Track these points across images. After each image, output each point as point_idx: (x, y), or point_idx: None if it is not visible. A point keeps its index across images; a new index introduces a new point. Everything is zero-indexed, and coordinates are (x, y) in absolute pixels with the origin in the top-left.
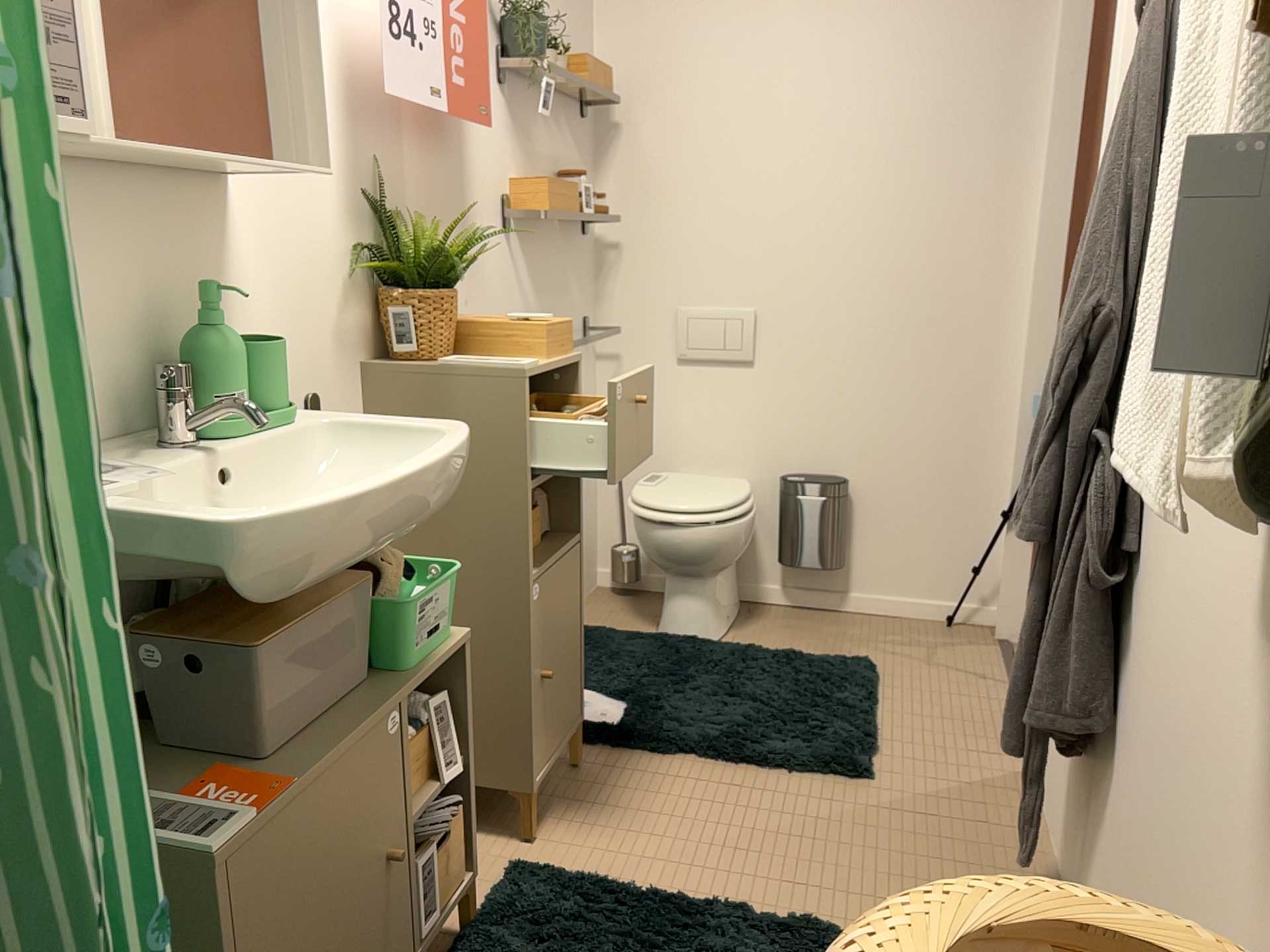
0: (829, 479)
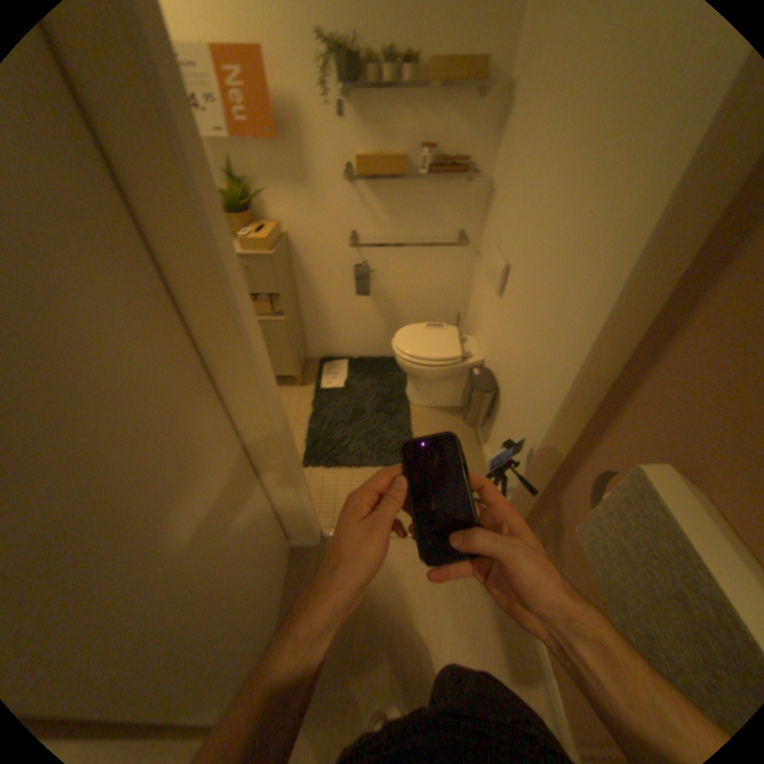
0: (491, 385)
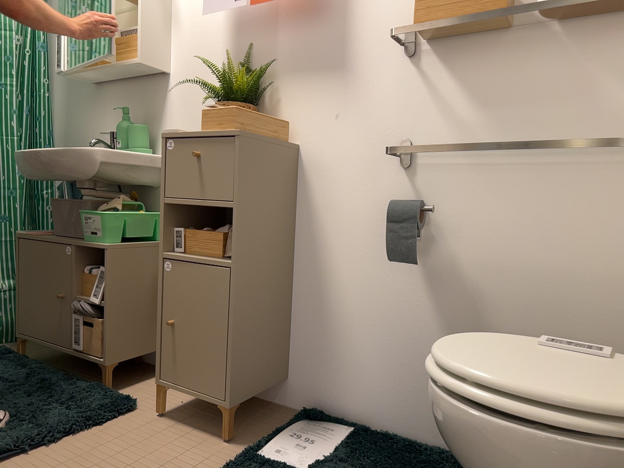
0: None
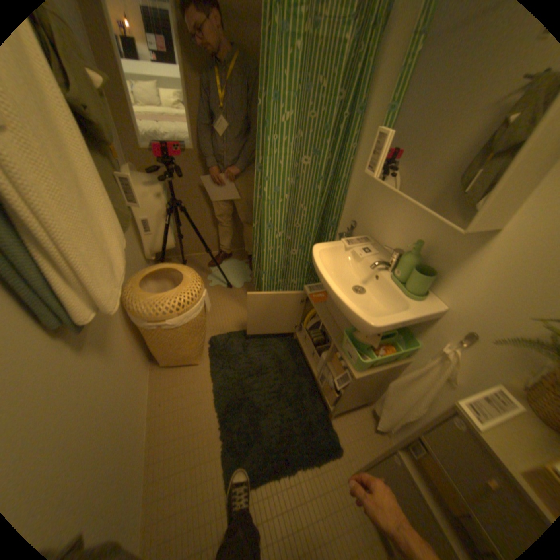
0: None
